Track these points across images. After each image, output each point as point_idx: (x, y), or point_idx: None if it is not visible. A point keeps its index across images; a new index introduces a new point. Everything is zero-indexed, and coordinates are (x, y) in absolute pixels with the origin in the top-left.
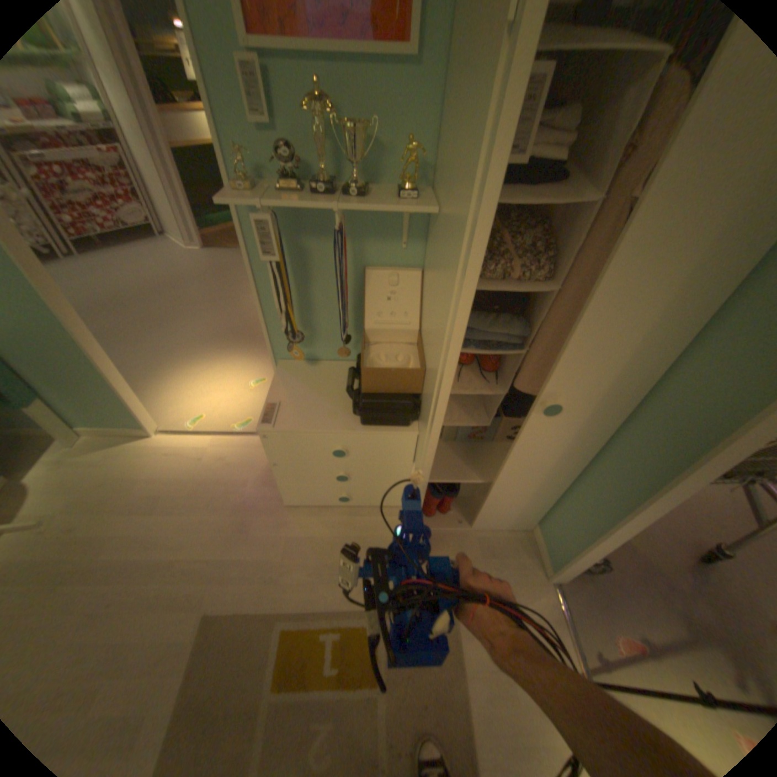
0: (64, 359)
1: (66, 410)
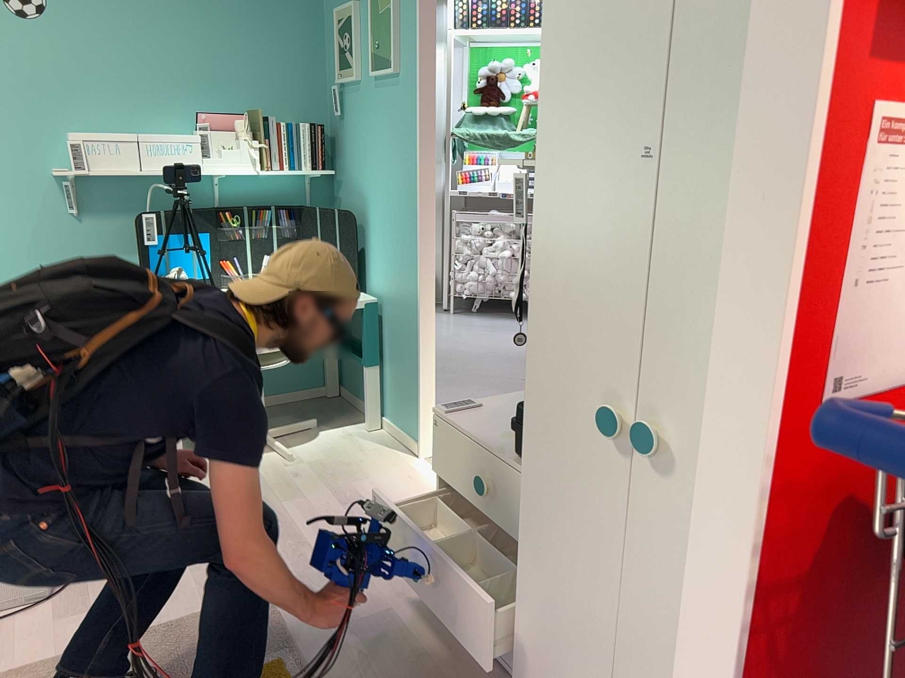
0: (406, 330)
1: (387, 392)
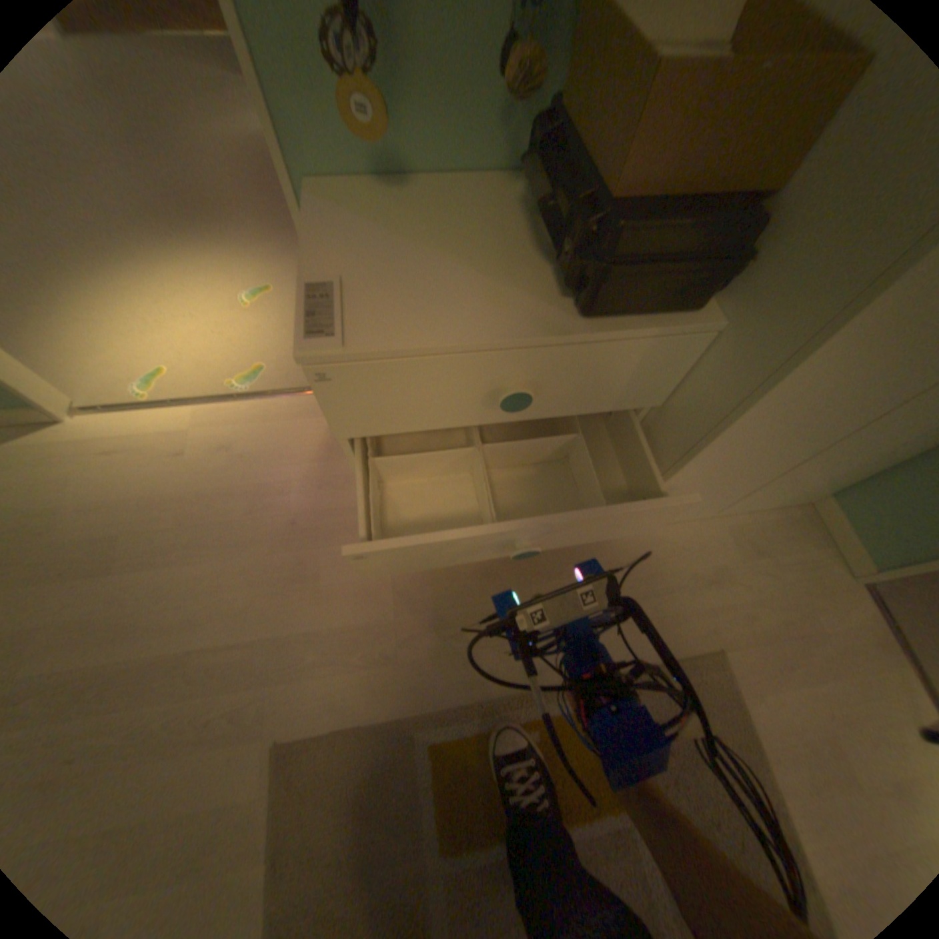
0: None
1: None
